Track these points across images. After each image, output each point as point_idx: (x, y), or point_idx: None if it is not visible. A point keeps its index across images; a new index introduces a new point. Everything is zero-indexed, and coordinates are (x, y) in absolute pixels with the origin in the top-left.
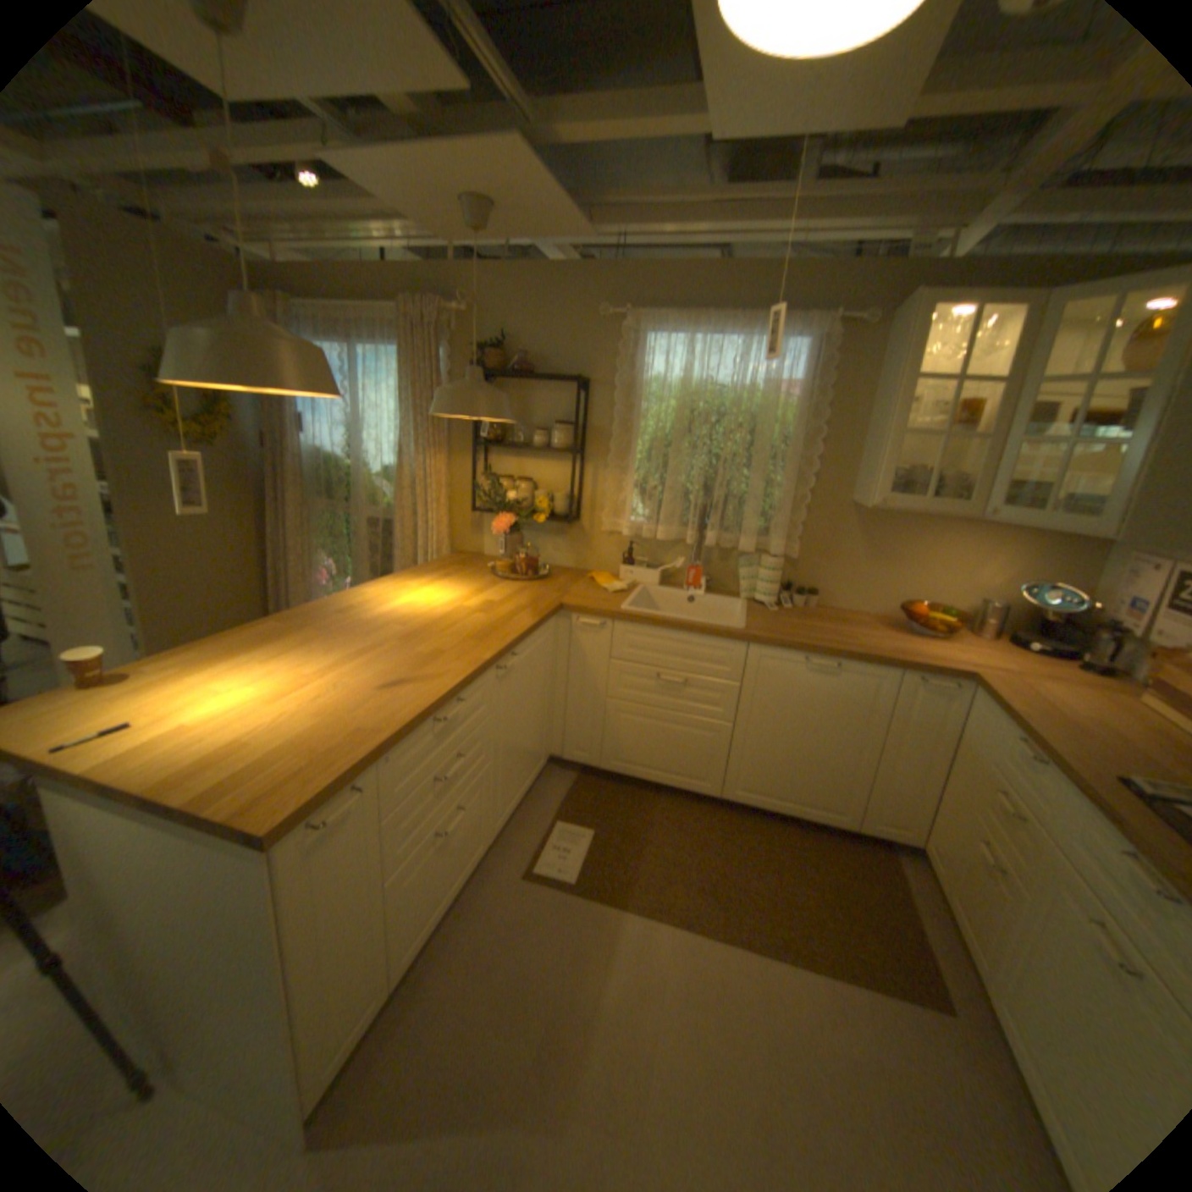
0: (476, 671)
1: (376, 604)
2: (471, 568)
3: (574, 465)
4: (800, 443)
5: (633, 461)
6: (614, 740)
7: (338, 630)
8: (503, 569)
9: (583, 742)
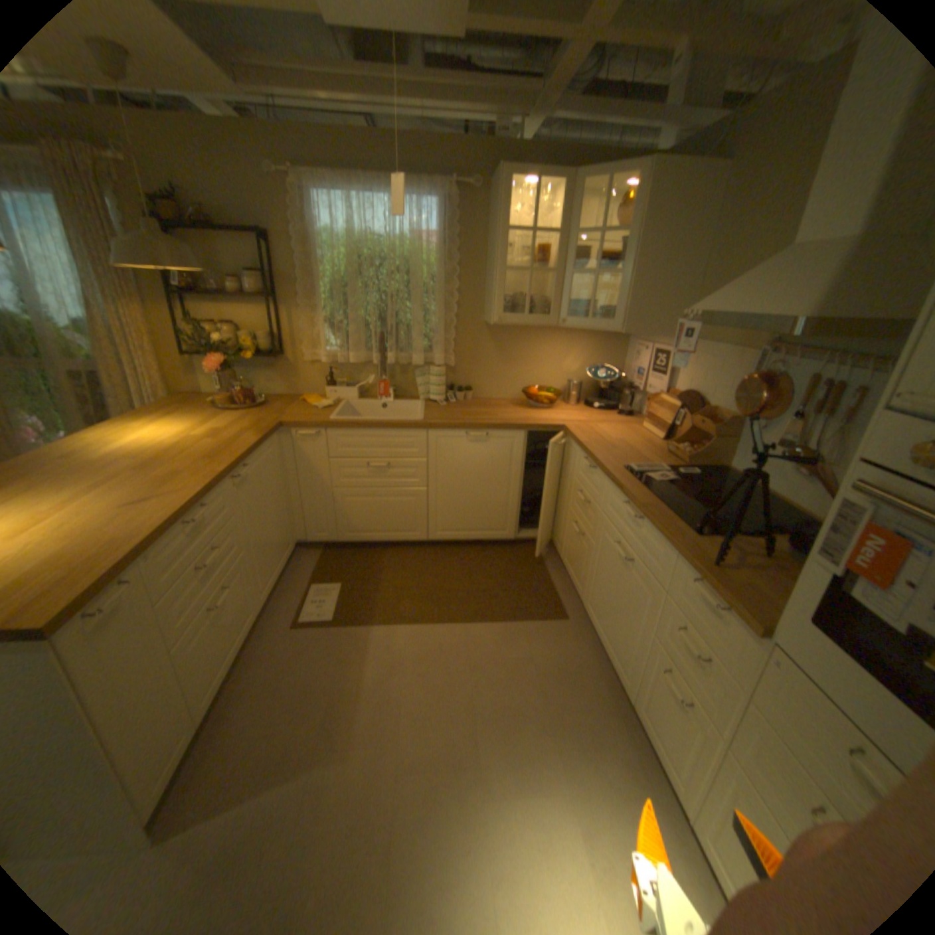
0: (213, 481)
1: (100, 446)
2: (192, 406)
3: (268, 307)
4: (443, 281)
5: (319, 301)
6: (344, 519)
7: (65, 472)
8: (223, 402)
9: (321, 525)
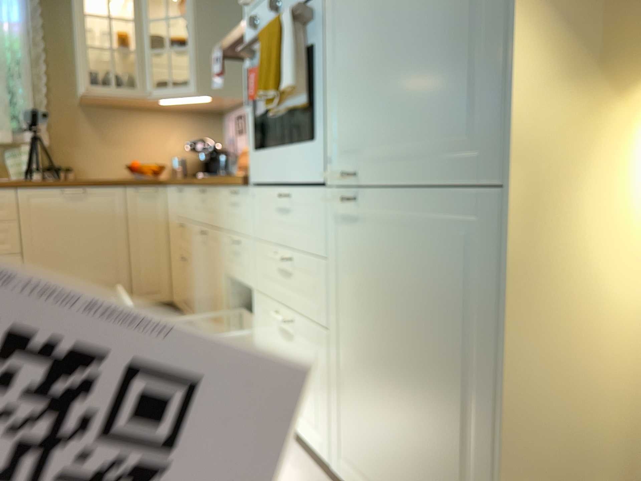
0: None
1: None
2: None
3: None
4: (27, 63)
5: None
6: None
7: None
8: None
9: None
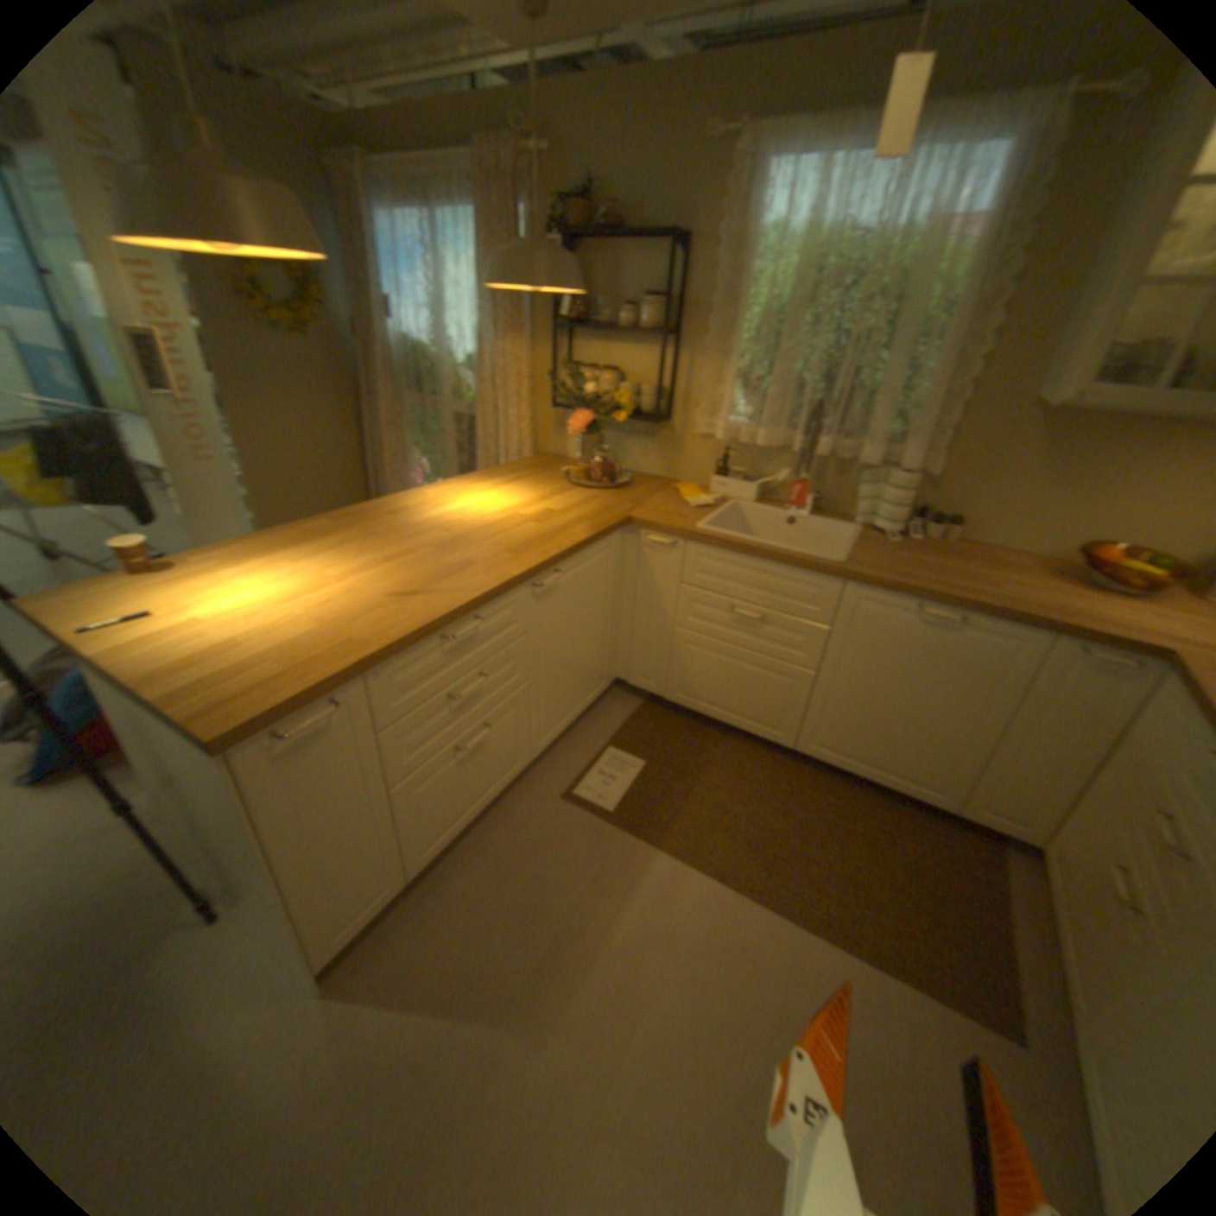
0: (501, 588)
1: (432, 507)
2: (548, 473)
3: (664, 349)
4: (971, 310)
5: (737, 343)
6: (681, 672)
7: (383, 532)
8: (578, 475)
9: (649, 669)
